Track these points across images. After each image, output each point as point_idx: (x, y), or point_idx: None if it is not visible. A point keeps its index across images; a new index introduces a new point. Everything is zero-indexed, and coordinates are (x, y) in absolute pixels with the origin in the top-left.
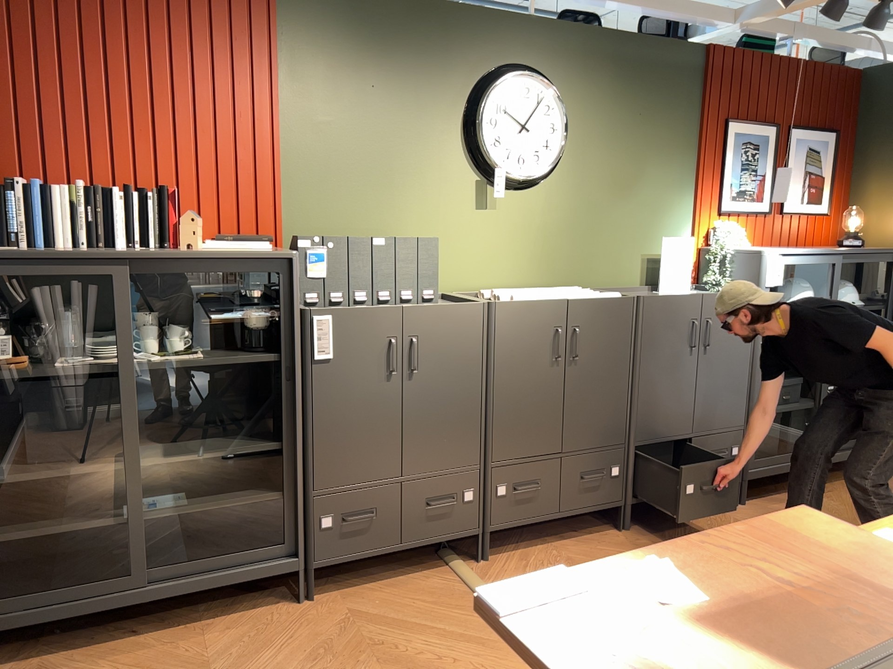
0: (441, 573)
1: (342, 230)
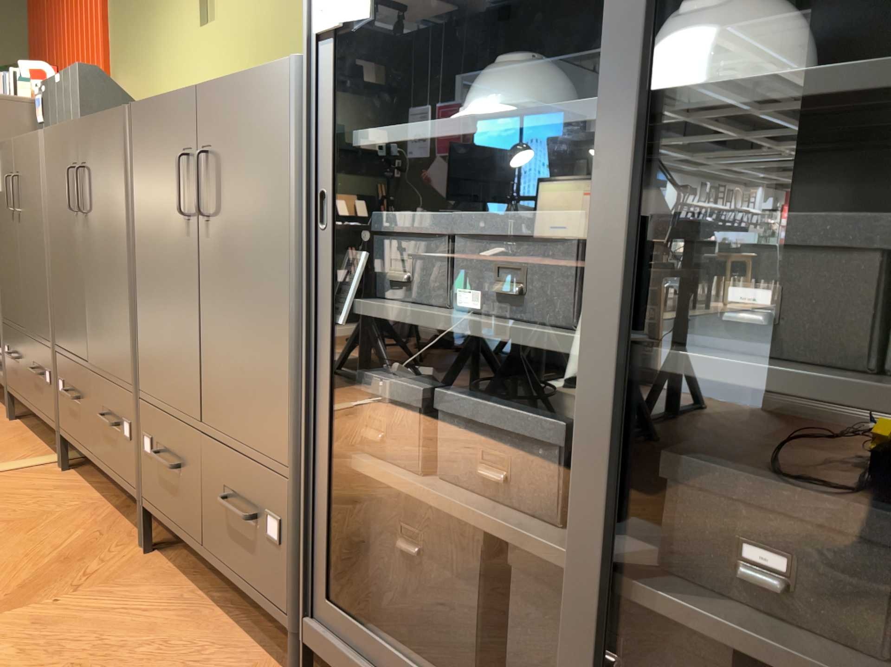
0: (42, 456)
1: (133, 85)
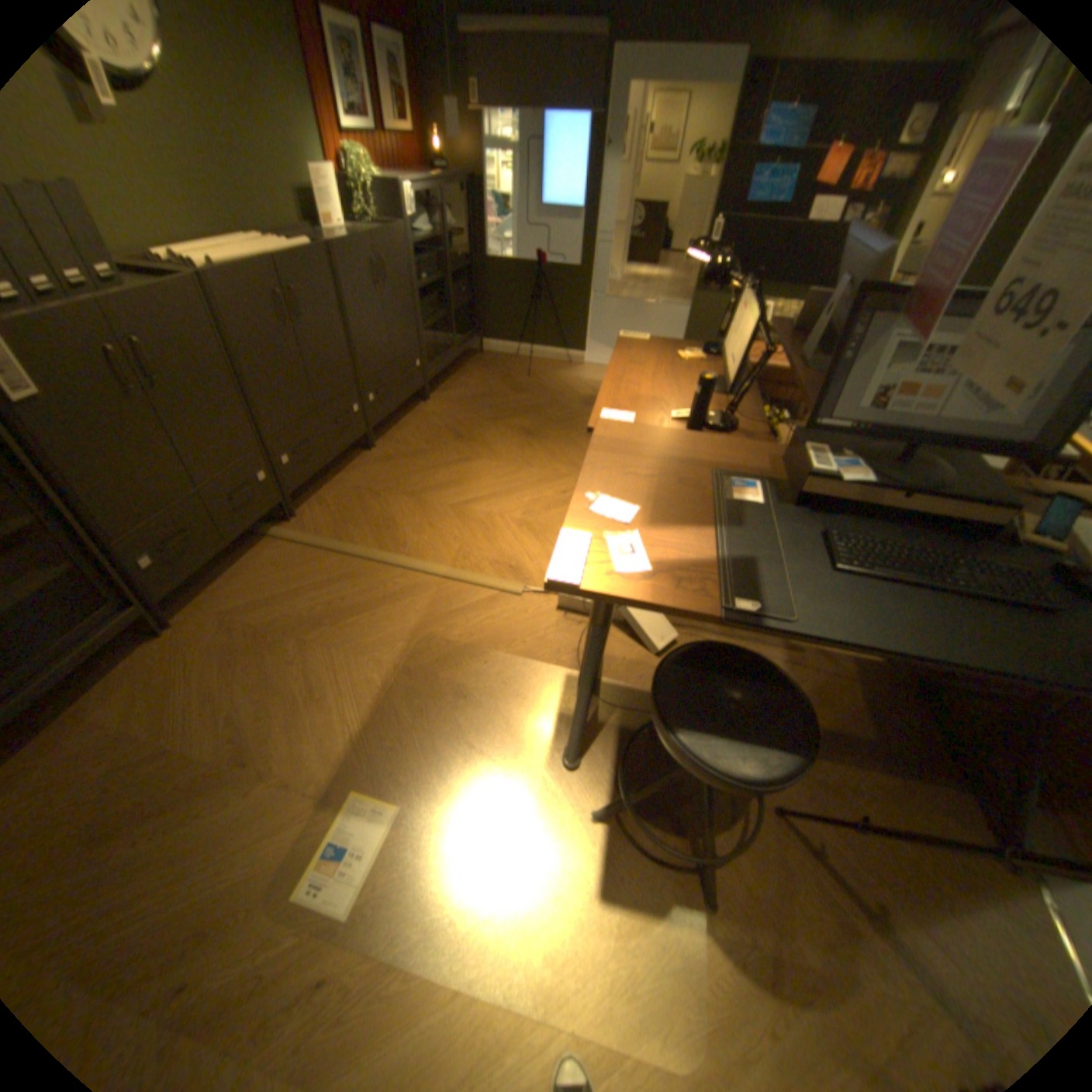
0: (269, 544)
1: None
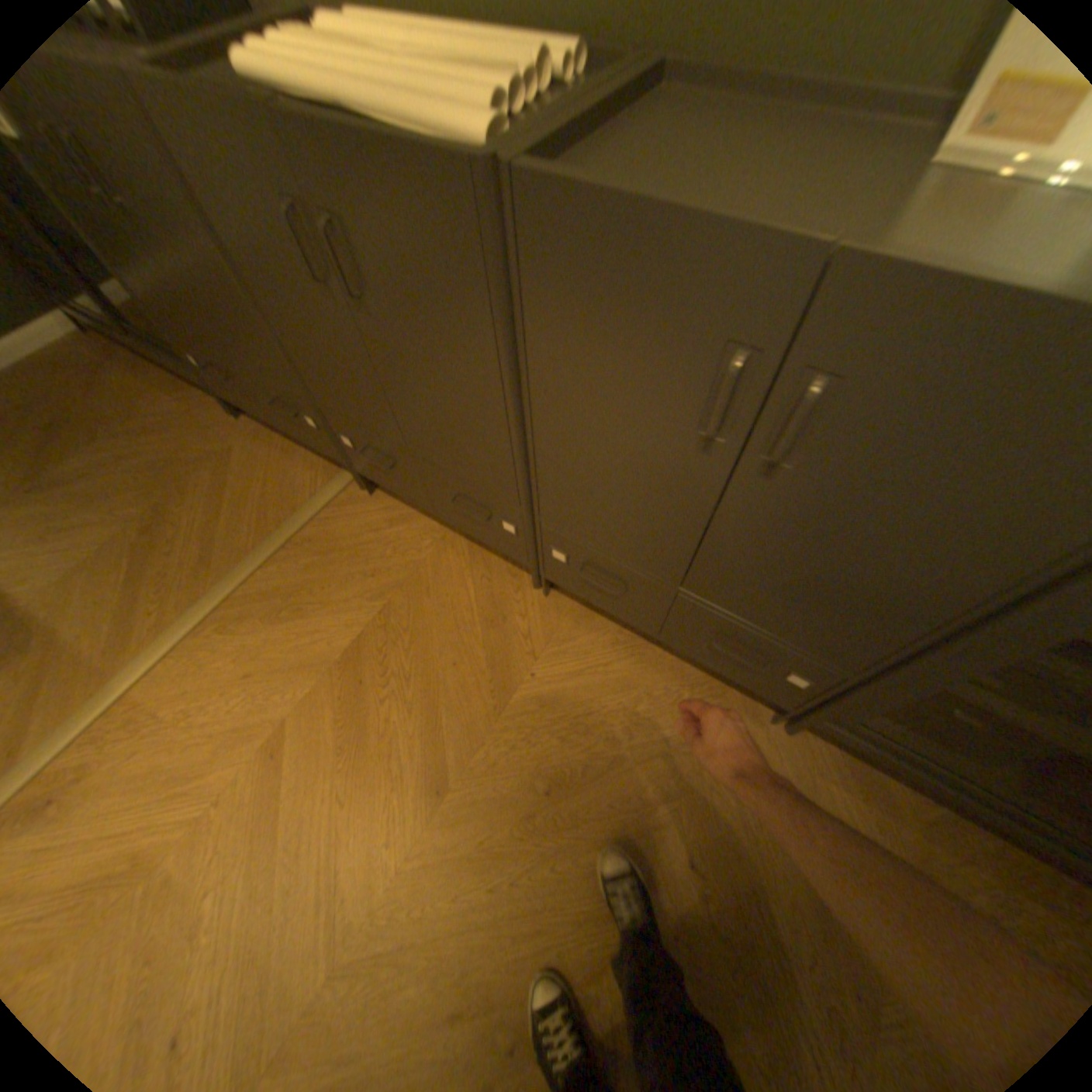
0: (327, 474)
1: None
